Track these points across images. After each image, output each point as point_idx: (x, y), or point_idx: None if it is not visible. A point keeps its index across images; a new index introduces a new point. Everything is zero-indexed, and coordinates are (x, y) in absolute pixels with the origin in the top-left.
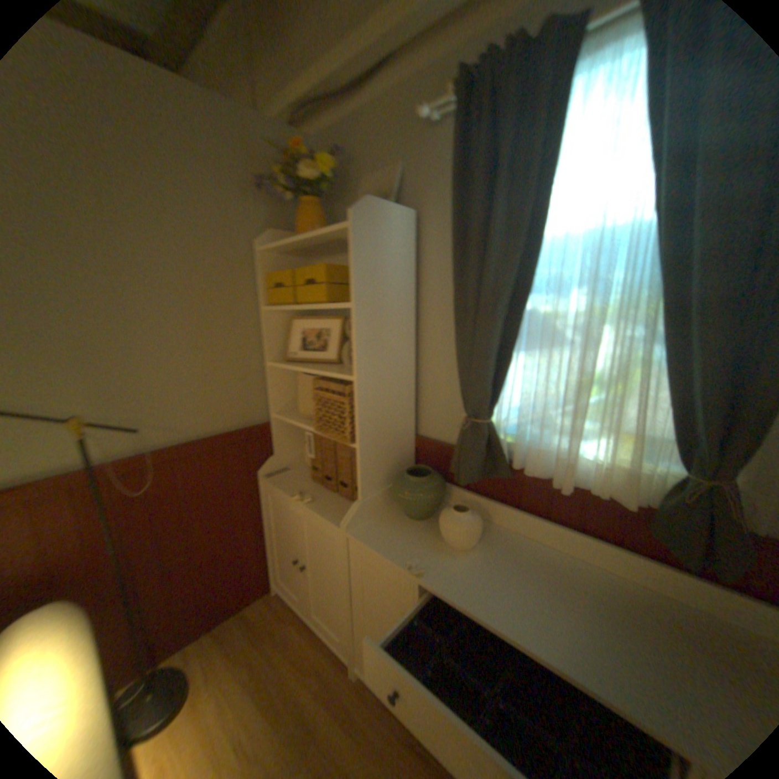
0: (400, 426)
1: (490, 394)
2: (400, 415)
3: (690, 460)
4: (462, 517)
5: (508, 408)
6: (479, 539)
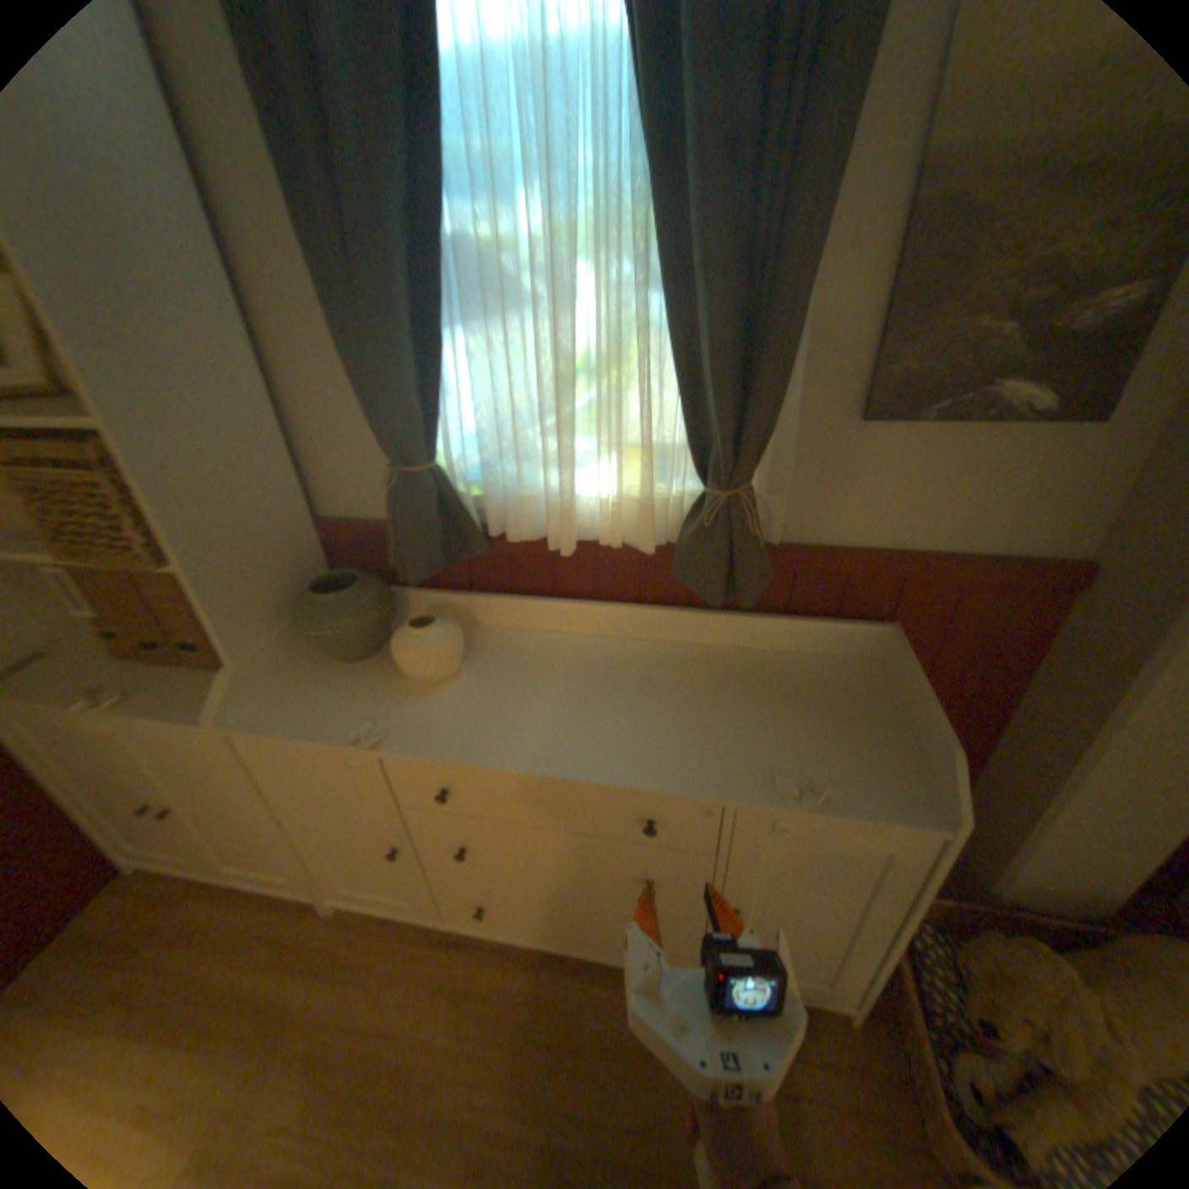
0: (275, 508)
1: (421, 416)
2: (267, 487)
3: (704, 469)
4: (426, 633)
5: (460, 437)
6: (463, 656)
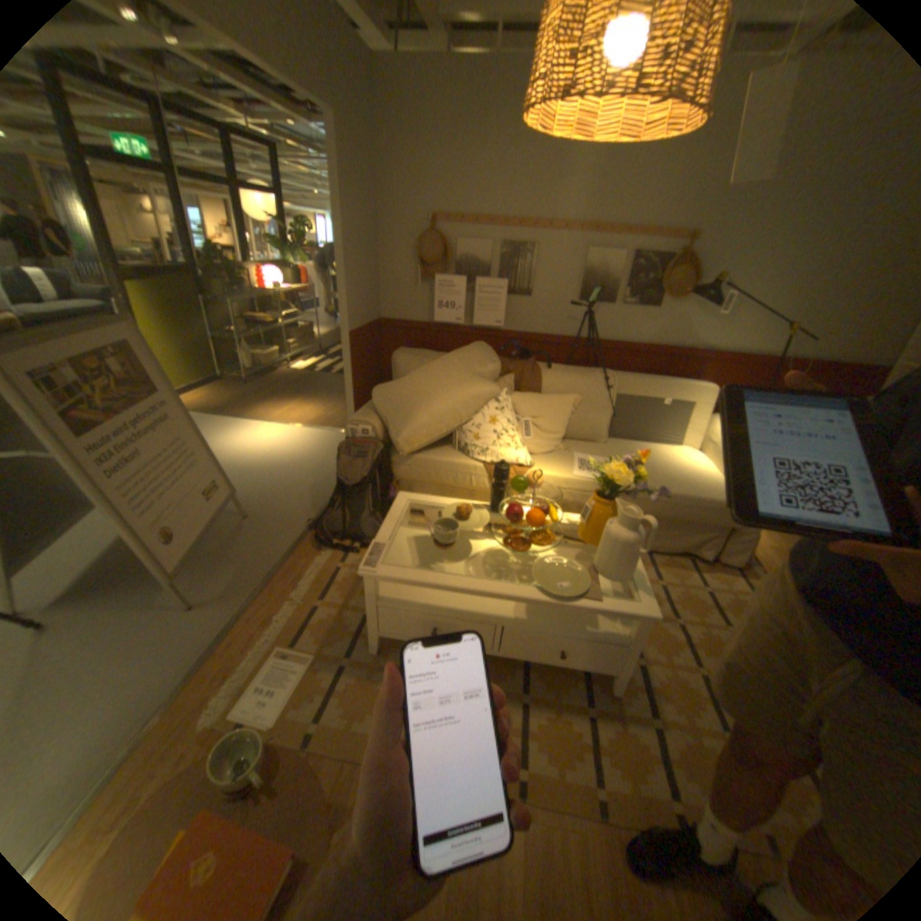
0: None
1: None
2: None
3: None
4: None
5: None
6: None
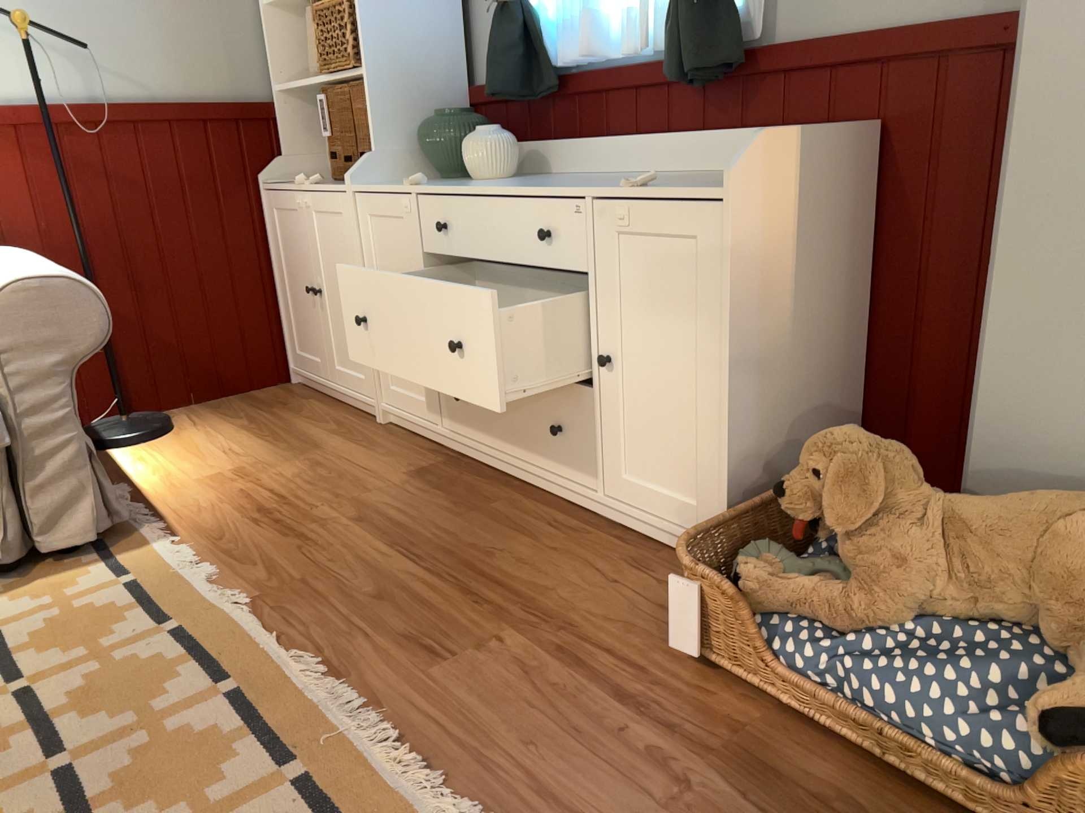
0: (435, 64)
1: None
2: (433, 46)
3: None
4: (480, 133)
5: None
6: (505, 165)
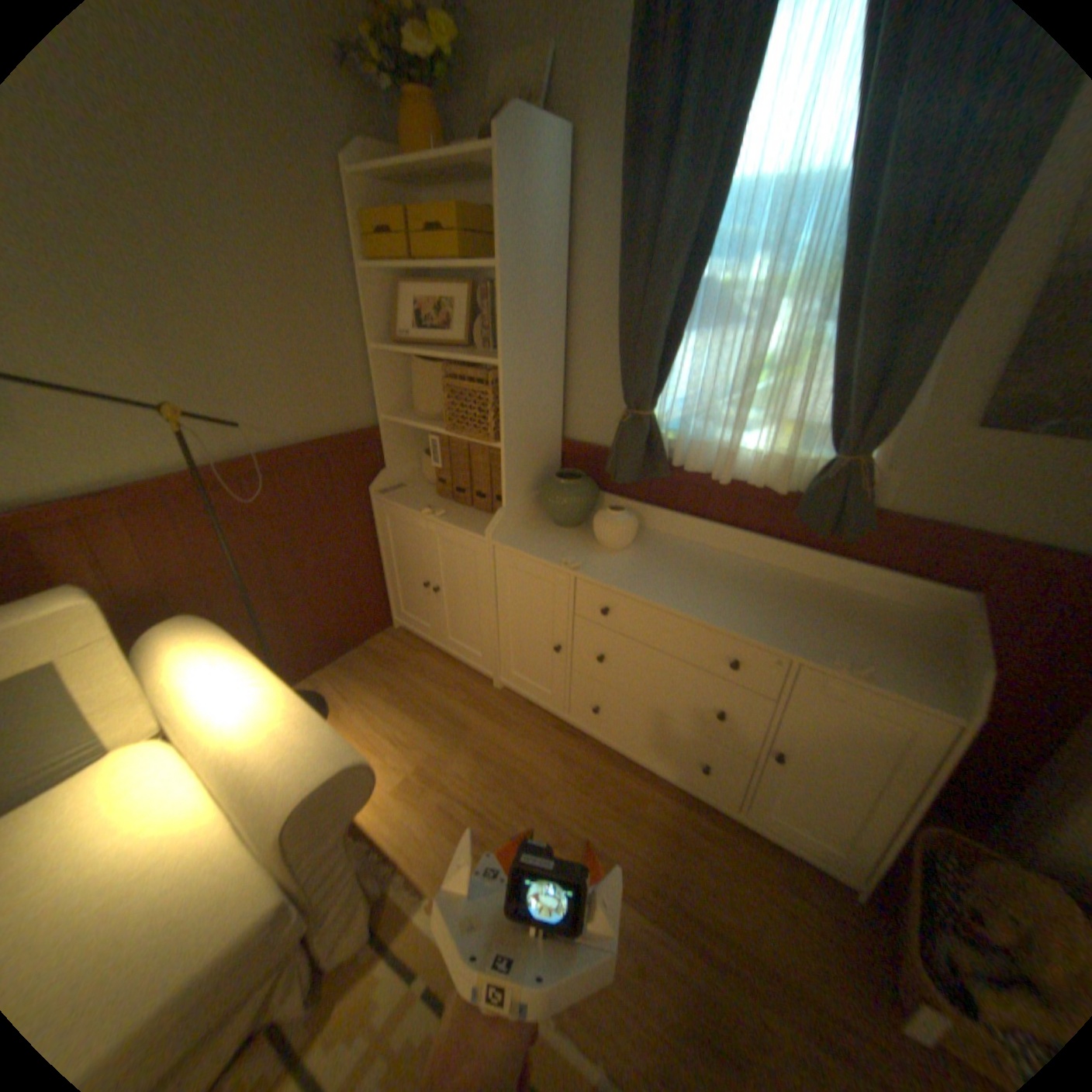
0: (547, 426)
1: (655, 382)
2: (548, 412)
3: (838, 442)
4: (617, 515)
5: (672, 399)
6: (633, 538)
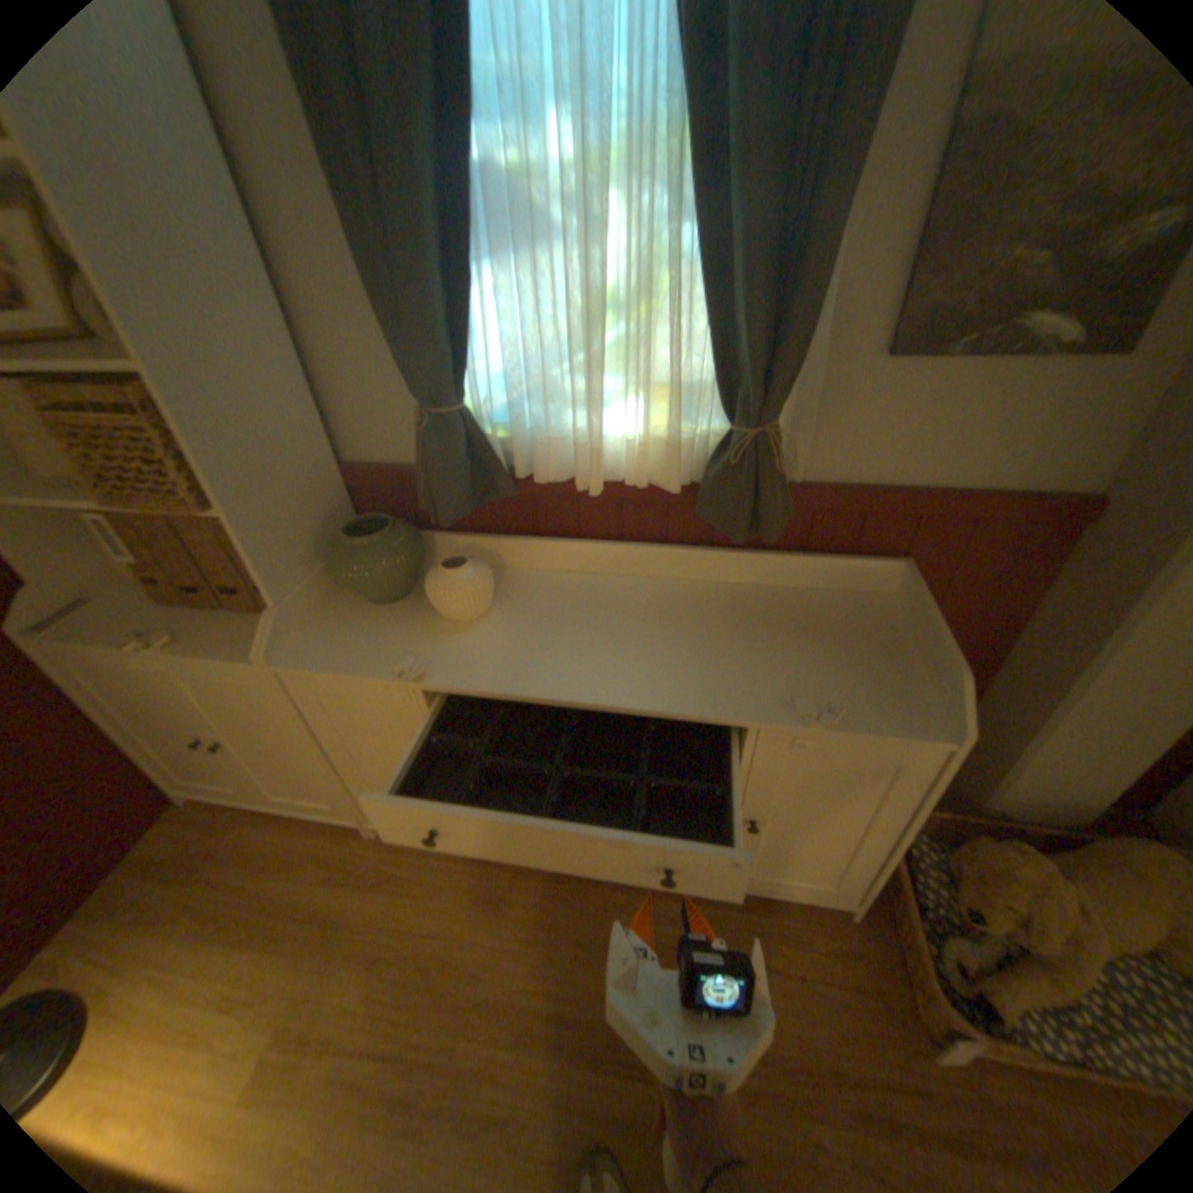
0: (303, 453)
1: (451, 356)
2: (294, 432)
3: (731, 408)
4: (459, 574)
5: (487, 378)
6: (493, 596)
